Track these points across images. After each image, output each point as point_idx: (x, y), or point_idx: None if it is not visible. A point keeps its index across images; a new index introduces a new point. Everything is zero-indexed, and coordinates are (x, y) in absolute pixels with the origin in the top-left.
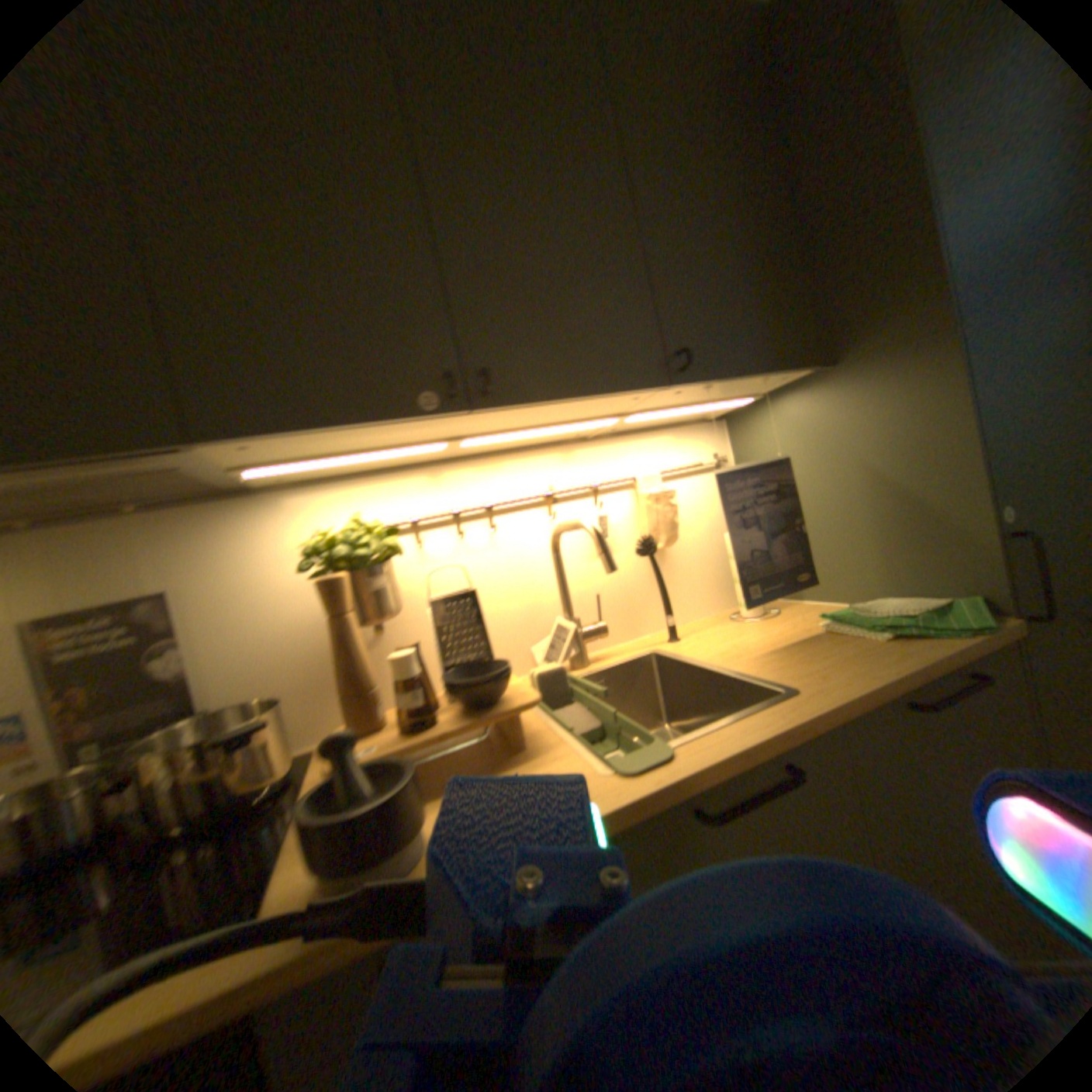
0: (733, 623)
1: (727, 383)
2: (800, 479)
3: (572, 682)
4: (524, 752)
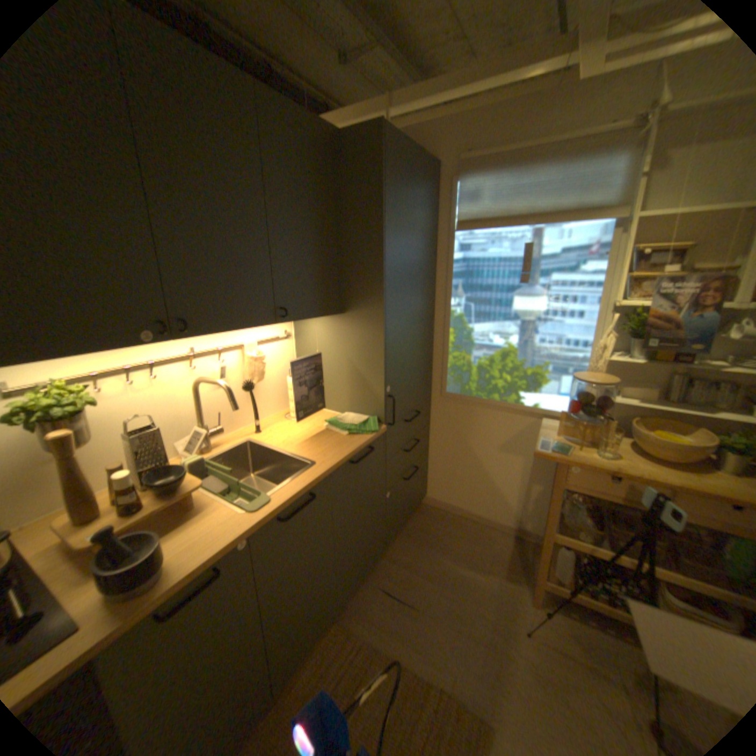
0: (288, 421)
1: (301, 318)
2: (325, 356)
3: (209, 464)
4: (196, 509)
